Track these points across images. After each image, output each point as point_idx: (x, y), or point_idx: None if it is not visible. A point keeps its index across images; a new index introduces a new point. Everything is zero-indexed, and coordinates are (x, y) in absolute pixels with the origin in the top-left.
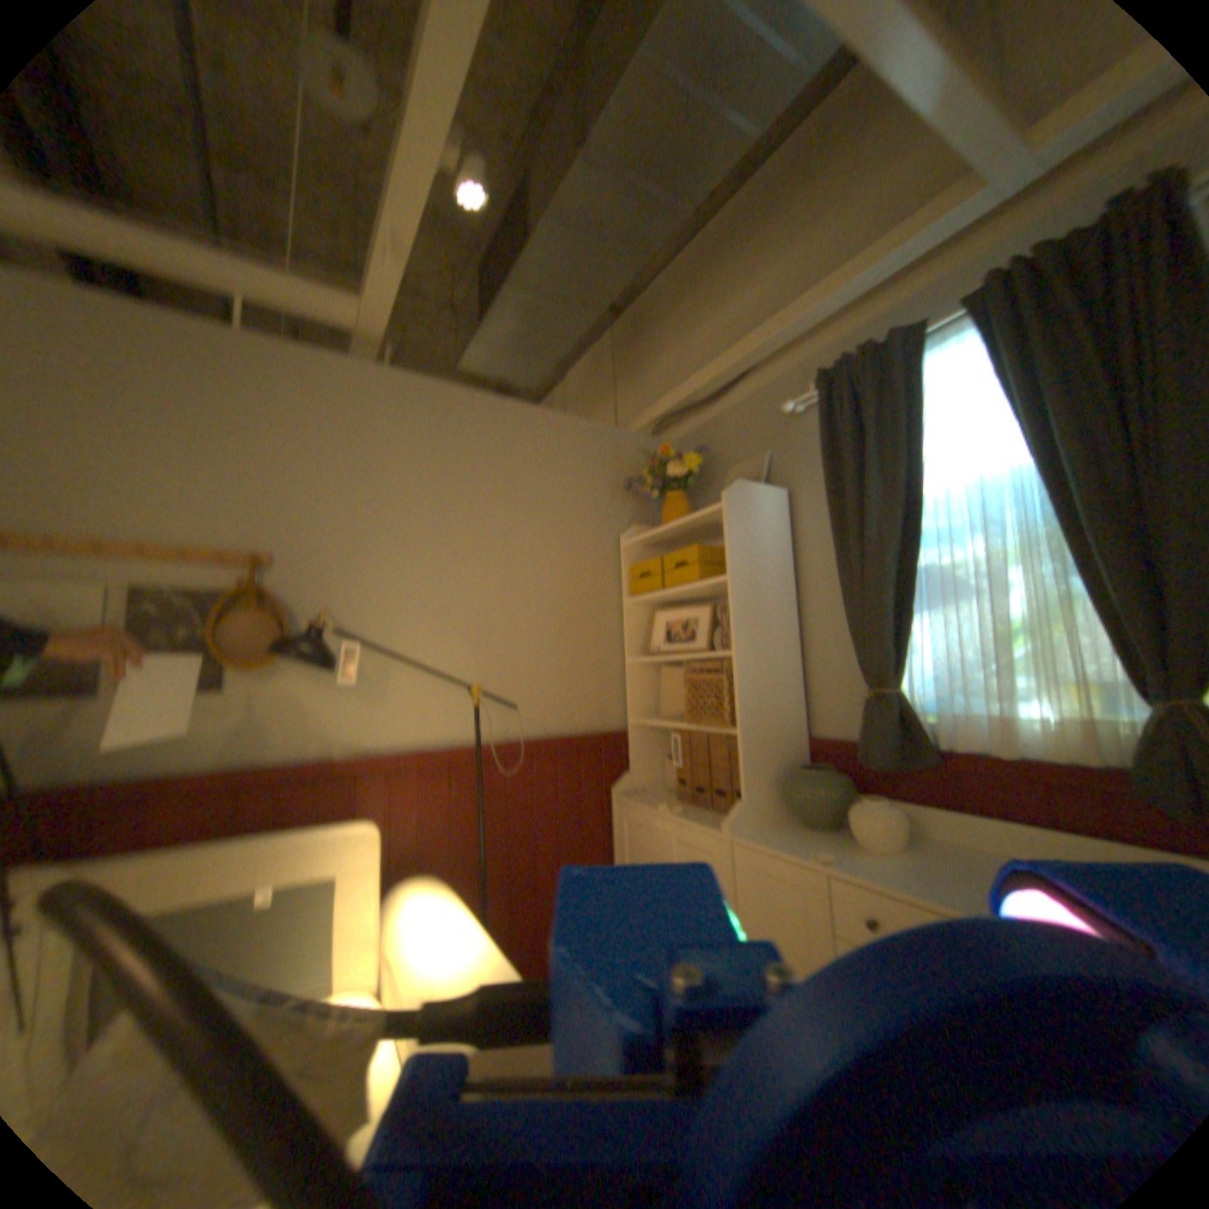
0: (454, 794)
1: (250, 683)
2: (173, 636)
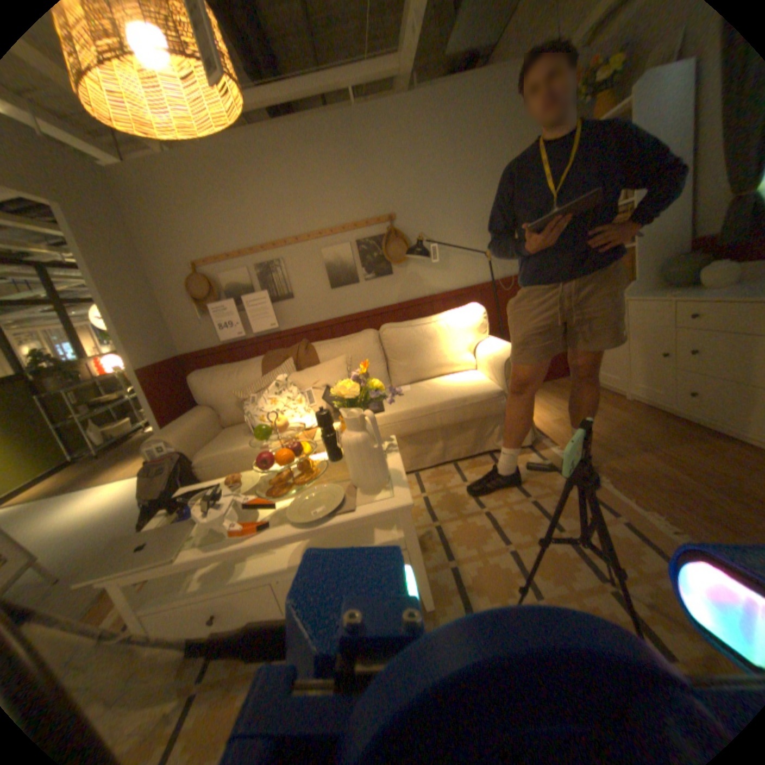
0: (483, 302)
1: (399, 268)
2: (372, 254)
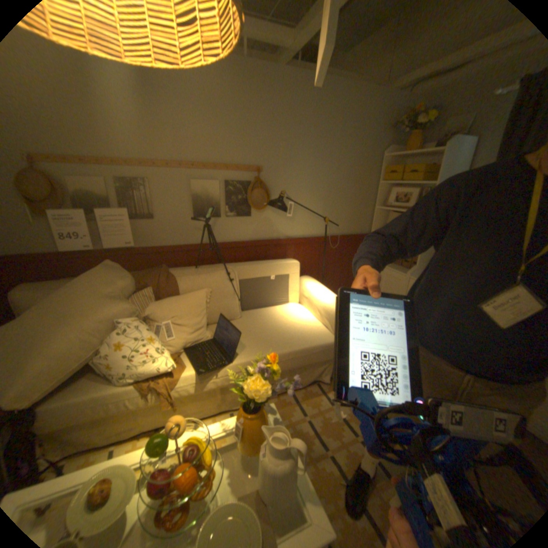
0: (312, 251)
1: (257, 213)
2: (237, 197)
